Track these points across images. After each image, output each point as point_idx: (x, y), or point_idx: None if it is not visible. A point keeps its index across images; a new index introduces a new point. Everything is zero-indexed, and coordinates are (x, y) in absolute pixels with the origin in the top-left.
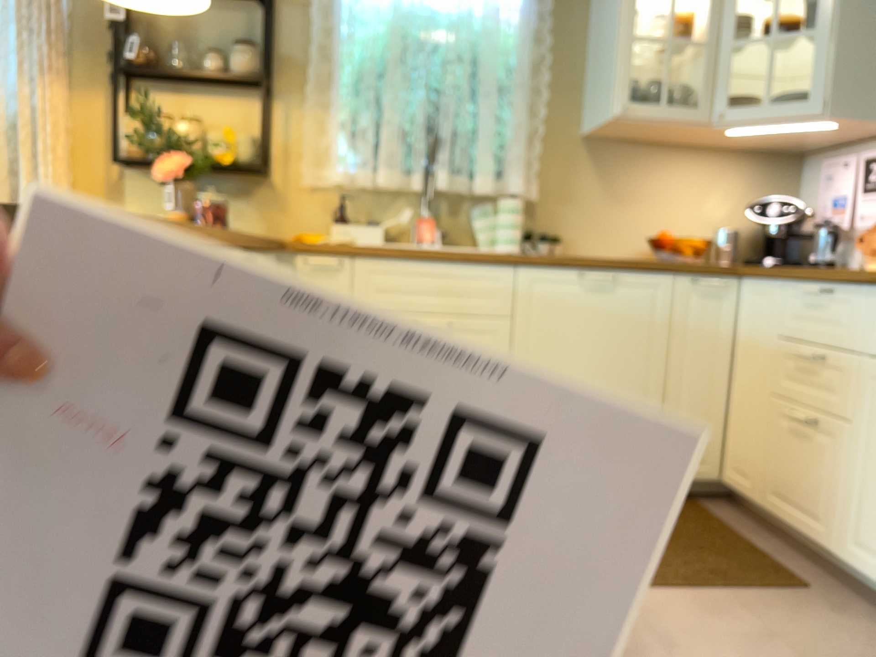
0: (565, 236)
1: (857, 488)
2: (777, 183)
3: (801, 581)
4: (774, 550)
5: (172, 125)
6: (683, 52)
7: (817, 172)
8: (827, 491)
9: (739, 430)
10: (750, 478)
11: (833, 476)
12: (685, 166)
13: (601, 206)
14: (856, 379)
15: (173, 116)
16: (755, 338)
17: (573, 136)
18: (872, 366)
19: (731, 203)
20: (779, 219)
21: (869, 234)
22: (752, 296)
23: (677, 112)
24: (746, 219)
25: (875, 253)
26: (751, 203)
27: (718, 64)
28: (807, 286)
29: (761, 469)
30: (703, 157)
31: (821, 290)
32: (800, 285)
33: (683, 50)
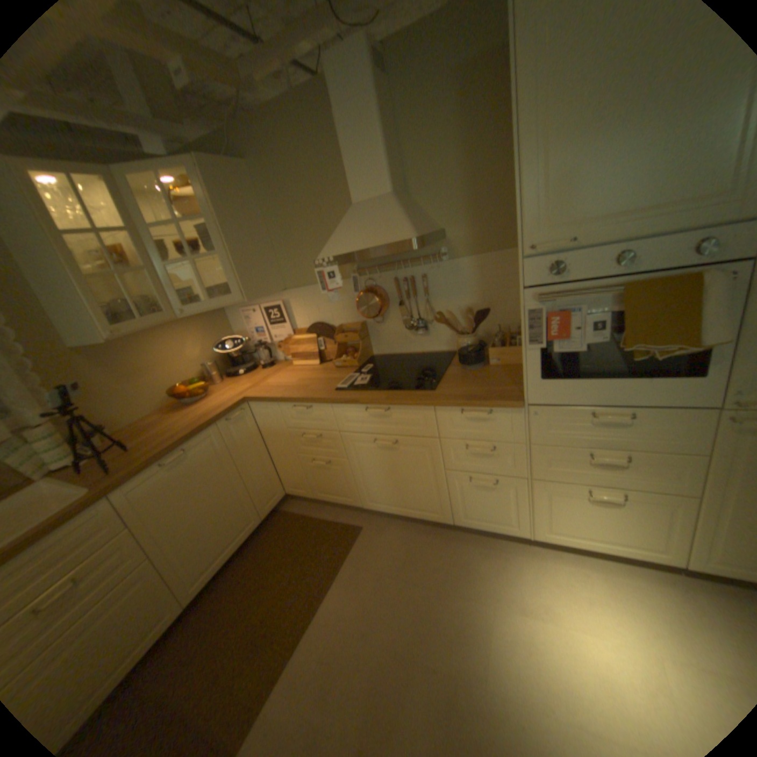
0: (102, 422)
1: (359, 482)
2: (214, 324)
3: (354, 526)
4: (331, 514)
5: None
6: (119, 269)
7: (232, 312)
8: (345, 486)
9: (283, 471)
10: (301, 489)
11: (346, 480)
12: (159, 337)
13: (116, 388)
14: (339, 441)
15: None
16: (271, 430)
17: (58, 352)
18: (345, 435)
19: (197, 345)
20: (234, 351)
21: (280, 344)
22: (259, 410)
23: (149, 320)
24: (210, 350)
25: (291, 356)
26: (208, 340)
27: (157, 279)
28: (293, 405)
29: (305, 485)
30: (167, 326)
31: (304, 408)
32: (288, 404)
33: (119, 269)
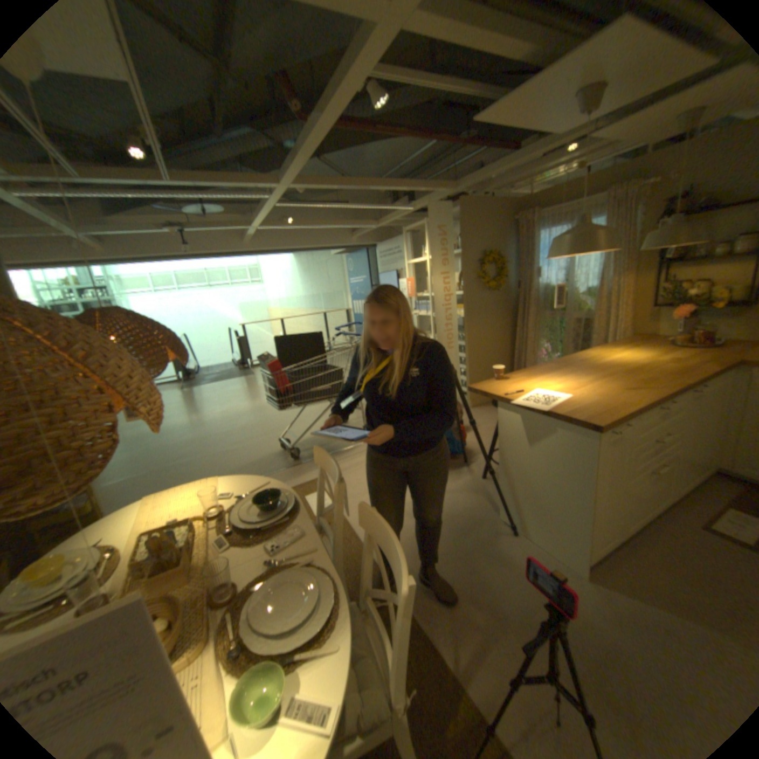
0: None
1: None
2: None
3: None
4: None
5: (690, 282)
6: None
7: None
8: None
9: None
10: None
11: None
12: None
13: None
14: None
15: (691, 277)
16: None
17: None
18: None
19: None
20: None
21: None
22: None
23: None
24: None
25: None
26: None
27: None
28: None
29: None
30: None
31: None
32: None
33: None
